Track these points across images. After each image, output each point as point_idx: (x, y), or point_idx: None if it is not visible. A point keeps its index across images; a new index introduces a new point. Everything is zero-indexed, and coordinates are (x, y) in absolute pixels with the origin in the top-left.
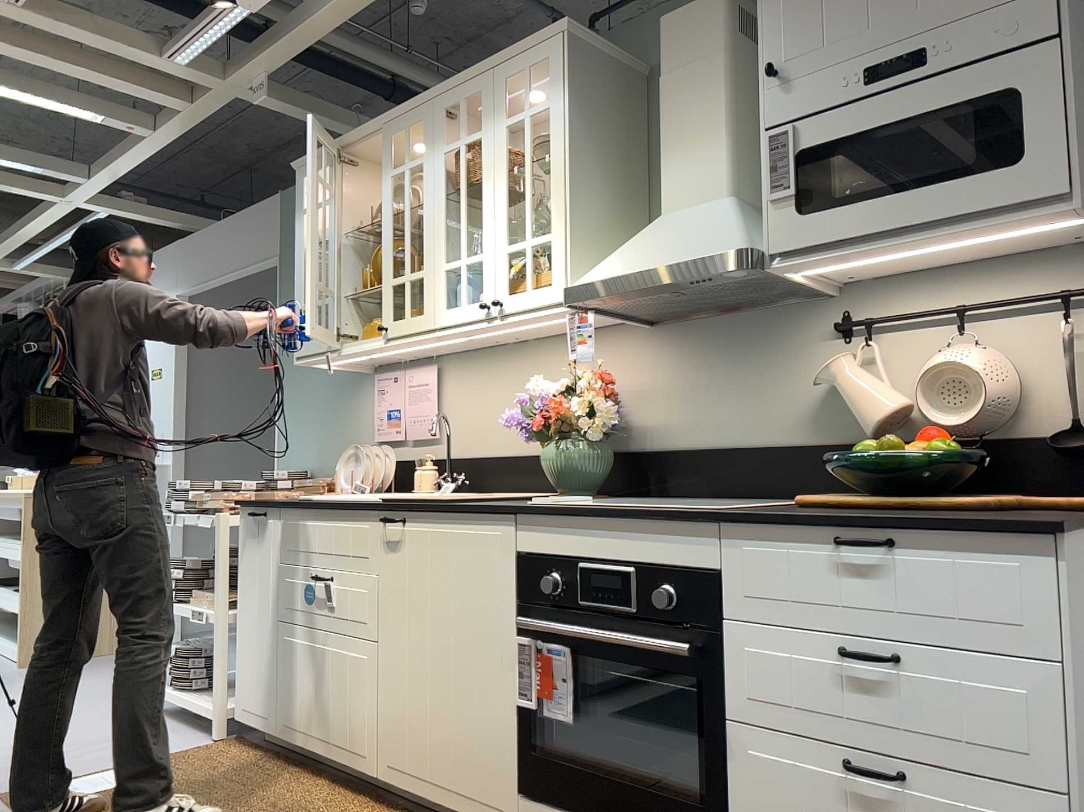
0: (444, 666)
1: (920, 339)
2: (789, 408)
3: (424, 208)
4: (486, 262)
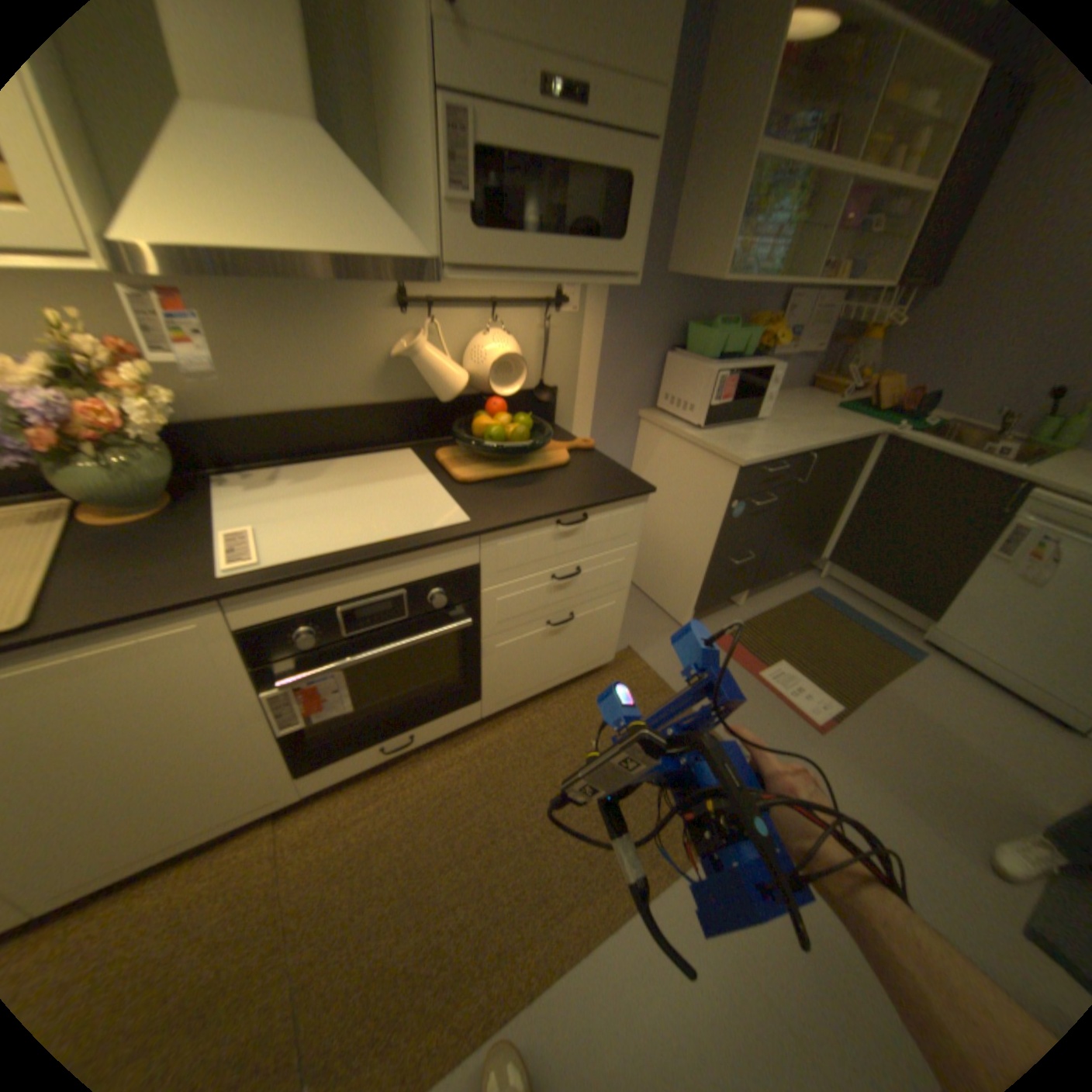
0: (134, 773)
1: (461, 320)
2: (357, 374)
3: None
4: None
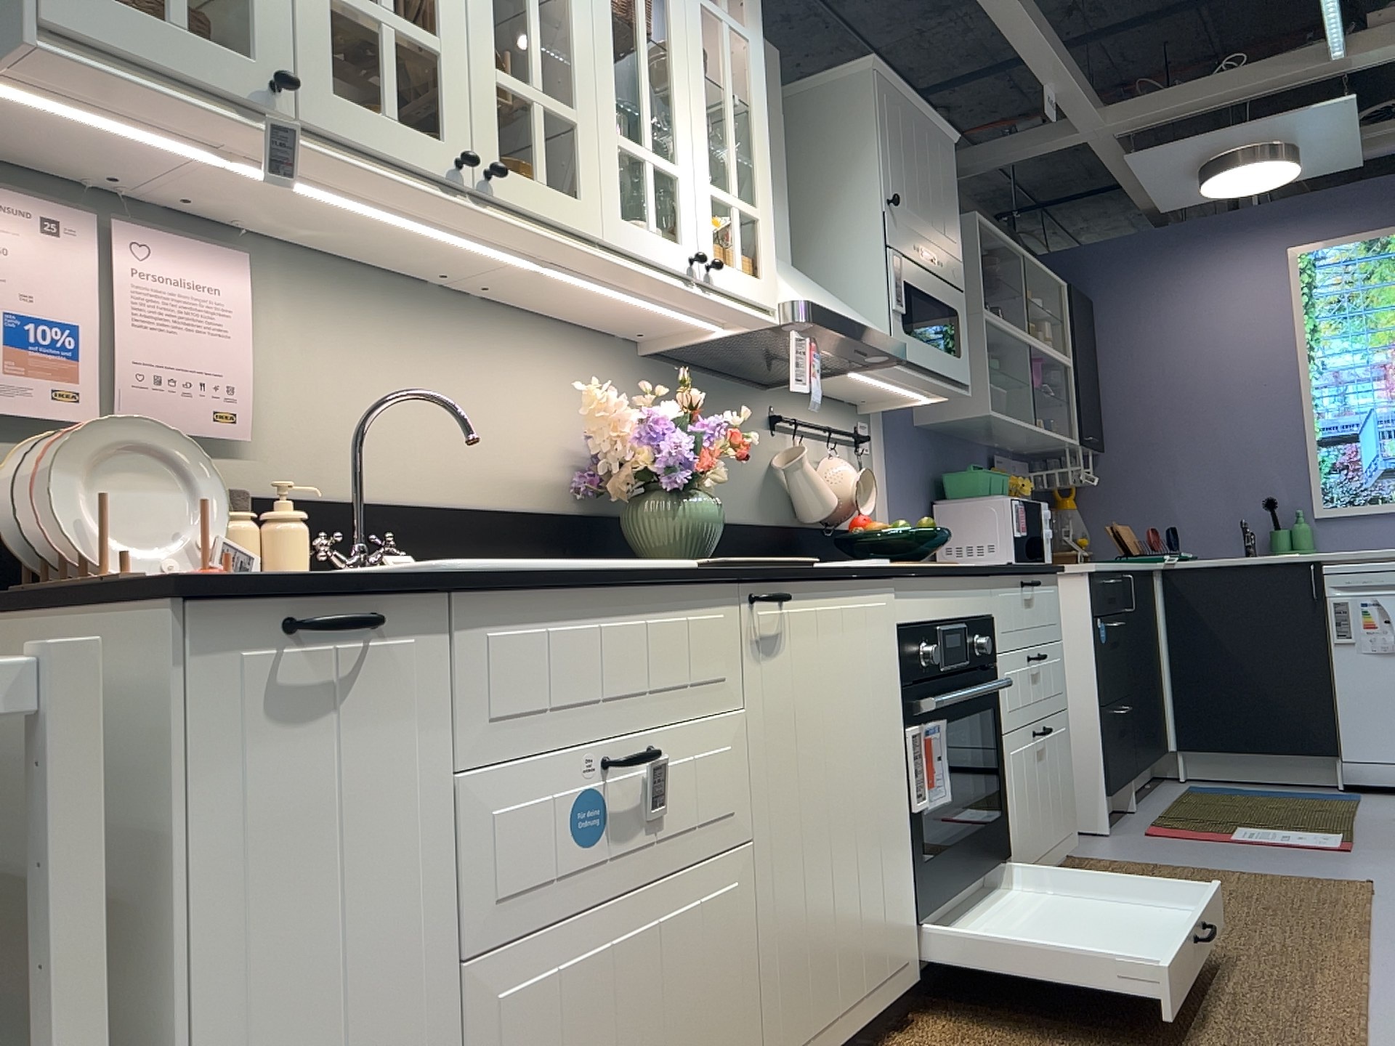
0: (847, 814)
1: (807, 445)
2: (749, 487)
3: None
4: (686, 186)
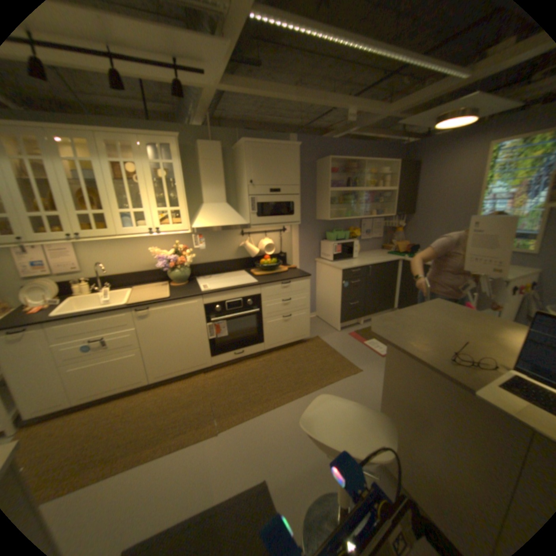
0: (177, 343)
1: (256, 237)
2: (230, 252)
3: (97, 184)
4: (146, 214)
